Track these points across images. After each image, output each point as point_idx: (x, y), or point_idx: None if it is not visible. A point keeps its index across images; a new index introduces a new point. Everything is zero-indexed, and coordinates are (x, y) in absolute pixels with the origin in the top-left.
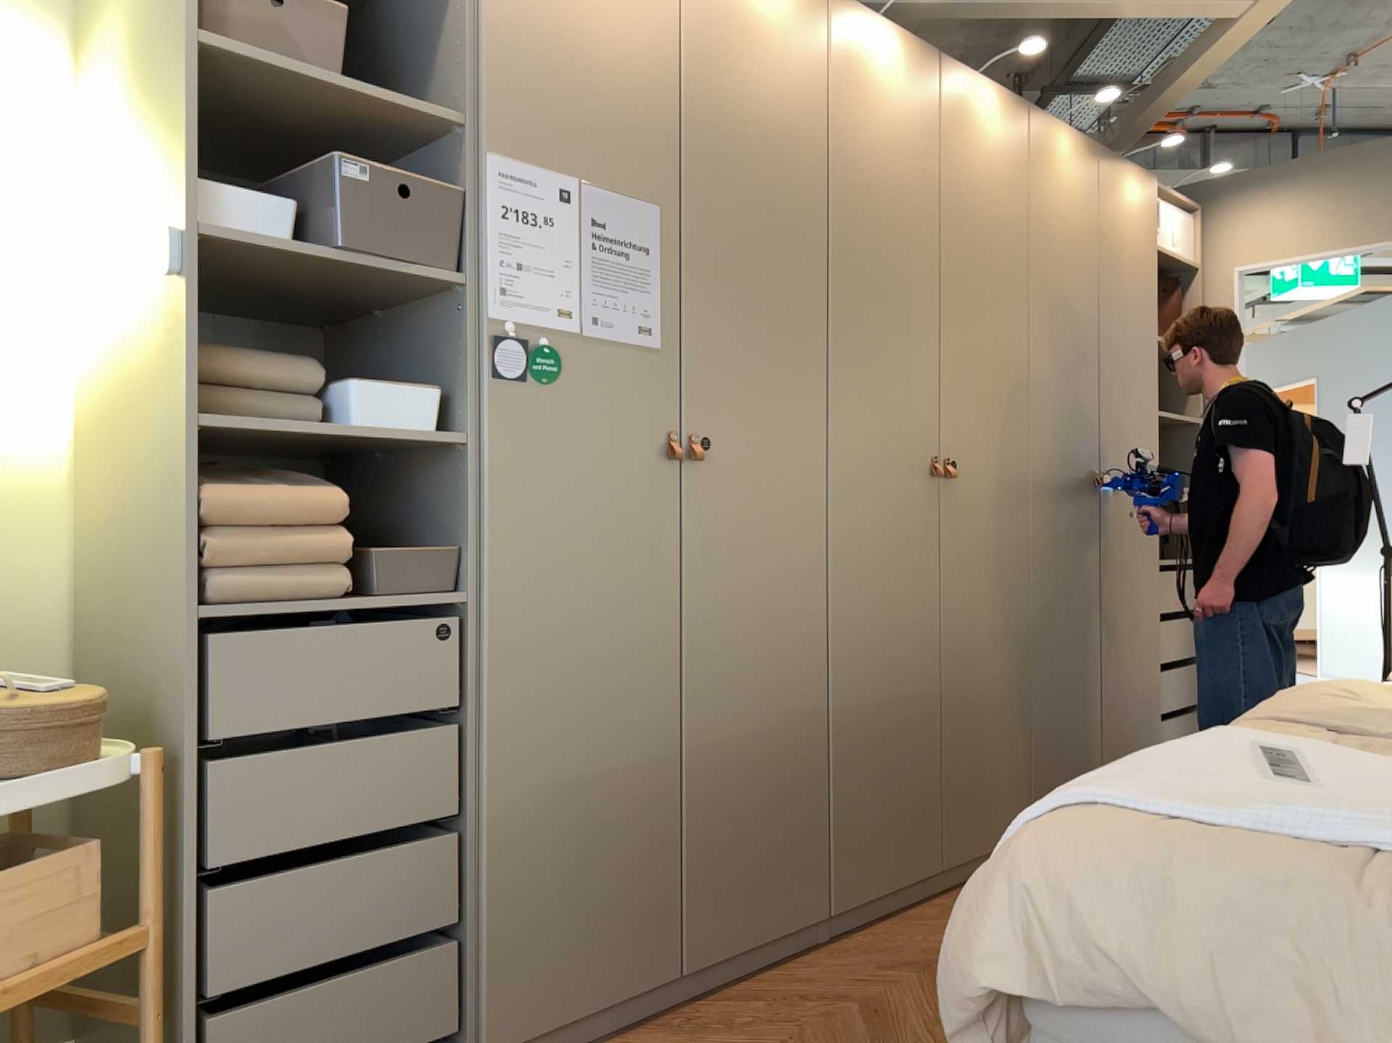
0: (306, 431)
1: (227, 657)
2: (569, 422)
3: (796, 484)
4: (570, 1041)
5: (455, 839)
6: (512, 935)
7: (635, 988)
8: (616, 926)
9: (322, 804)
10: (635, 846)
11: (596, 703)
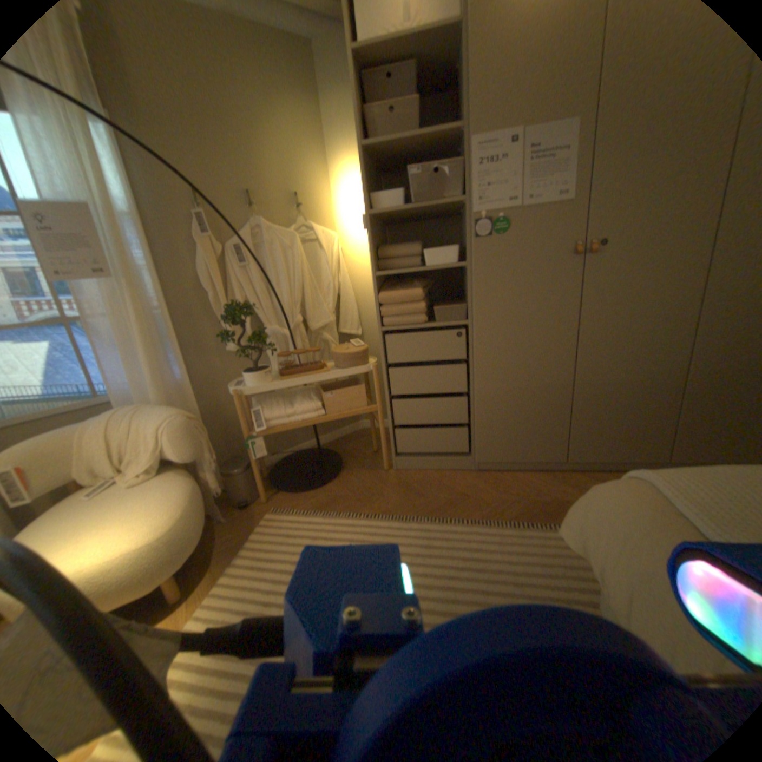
0: (413, 268)
1: (390, 340)
2: (513, 248)
3: (676, 254)
4: (512, 466)
5: (466, 398)
6: (485, 430)
7: (540, 459)
8: (532, 438)
9: (420, 382)
10: (543, 413)
11: (525, 361)
